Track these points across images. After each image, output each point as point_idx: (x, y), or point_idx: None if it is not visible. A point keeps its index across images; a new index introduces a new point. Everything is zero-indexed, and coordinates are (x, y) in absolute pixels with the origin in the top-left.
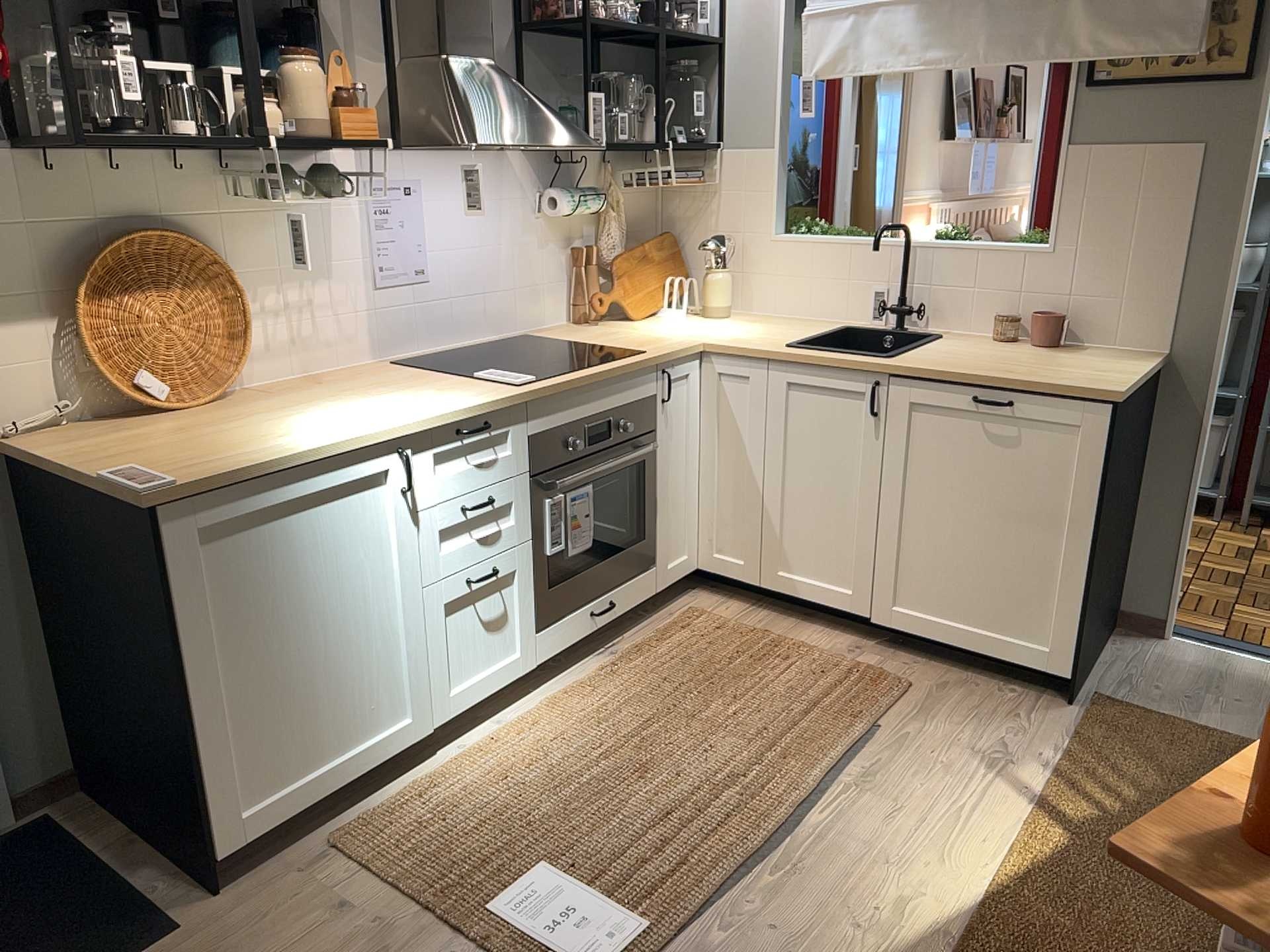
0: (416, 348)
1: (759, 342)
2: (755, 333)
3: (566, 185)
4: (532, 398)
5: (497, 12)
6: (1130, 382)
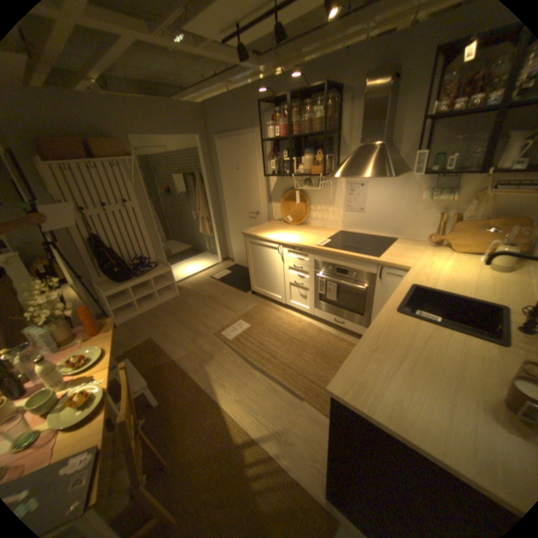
0: (356, 230)
1: (418, 279)
2: (448, 279)
3: (450, 185)
4: (314, 250)
5: (421, 114)
6: (359, 407)
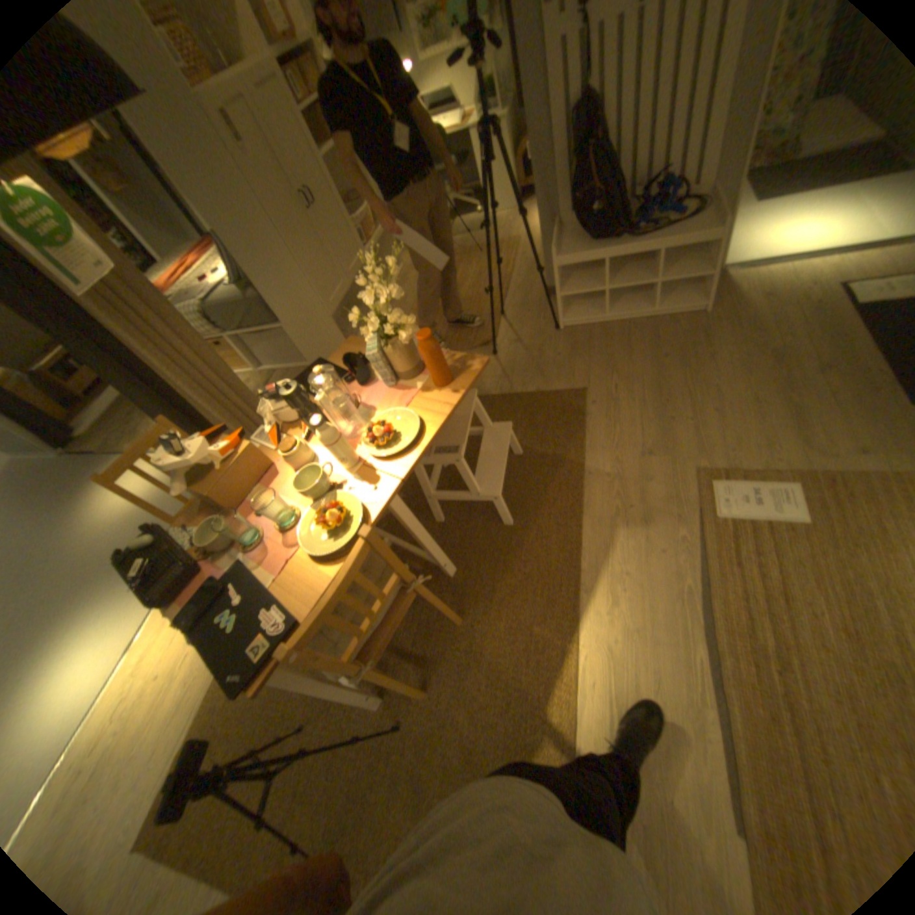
0: None
1: None
2: None
3: None
4: None
5: None
6: None
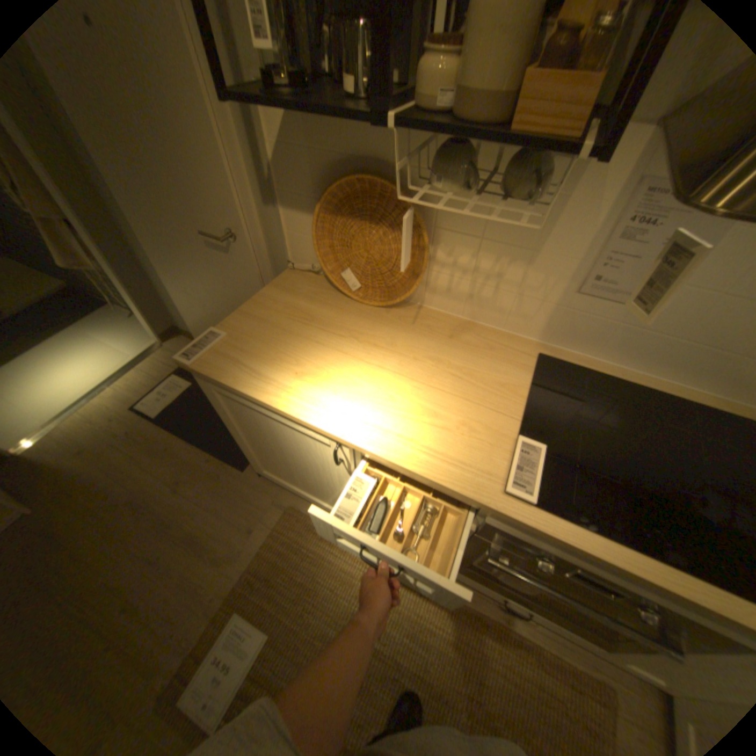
0: (595, 353)
1: None
2: None
3: None
4: (502, 514)
5: None
6: None
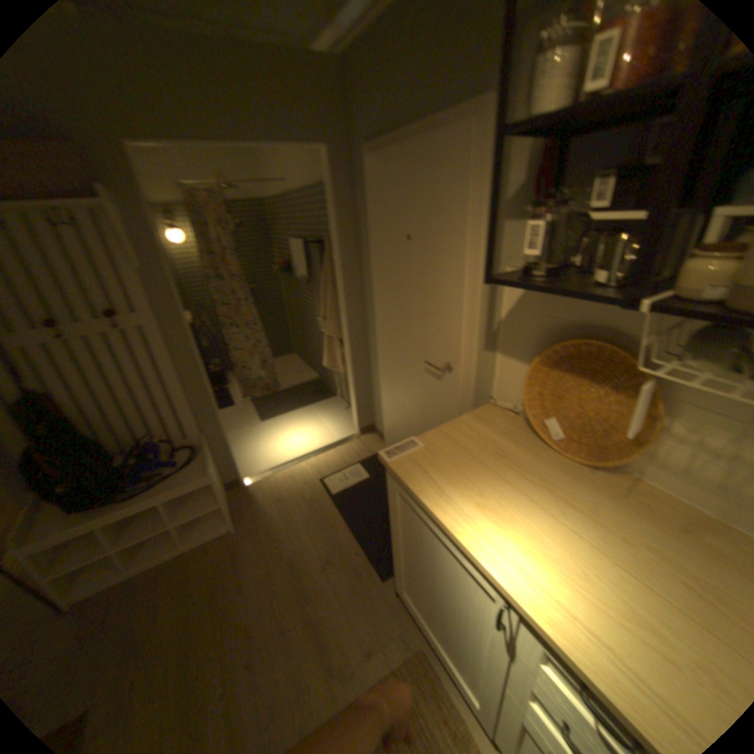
0: None
1: None
2: None
3: None
4: None
5: None
6: None
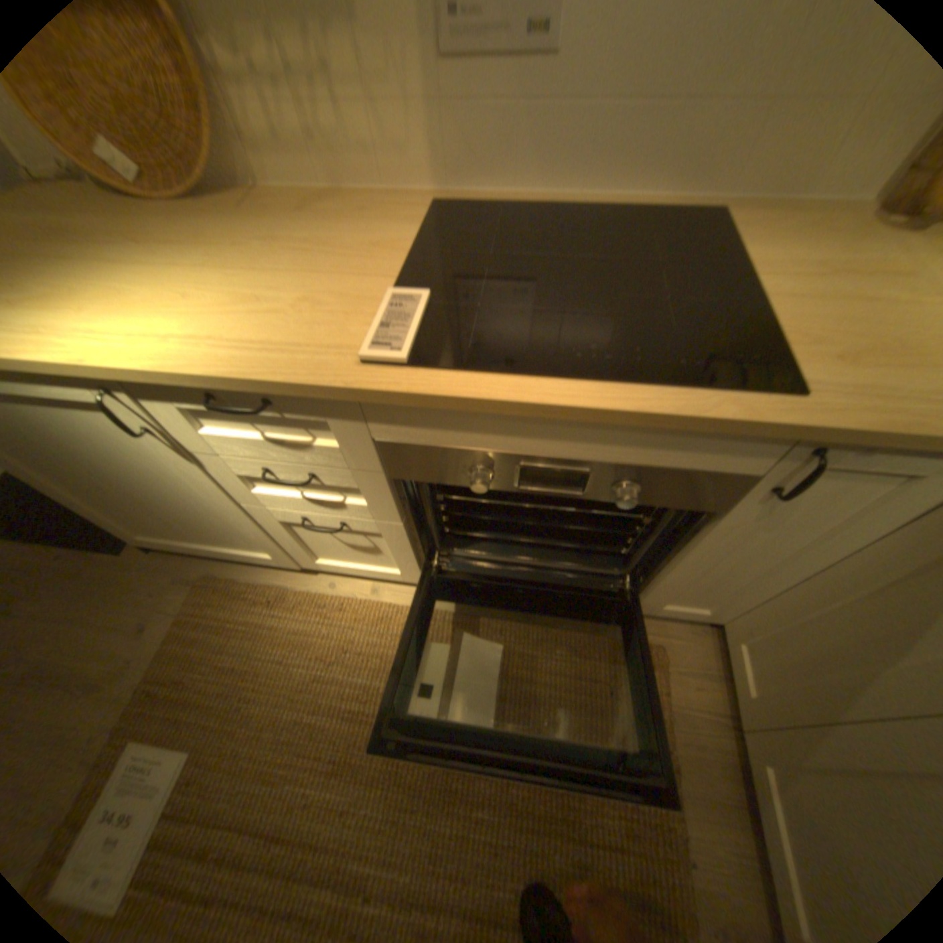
0: (510, 180)
1: None
2: None
3: None
4: (362, 396)
5: None
6: None
